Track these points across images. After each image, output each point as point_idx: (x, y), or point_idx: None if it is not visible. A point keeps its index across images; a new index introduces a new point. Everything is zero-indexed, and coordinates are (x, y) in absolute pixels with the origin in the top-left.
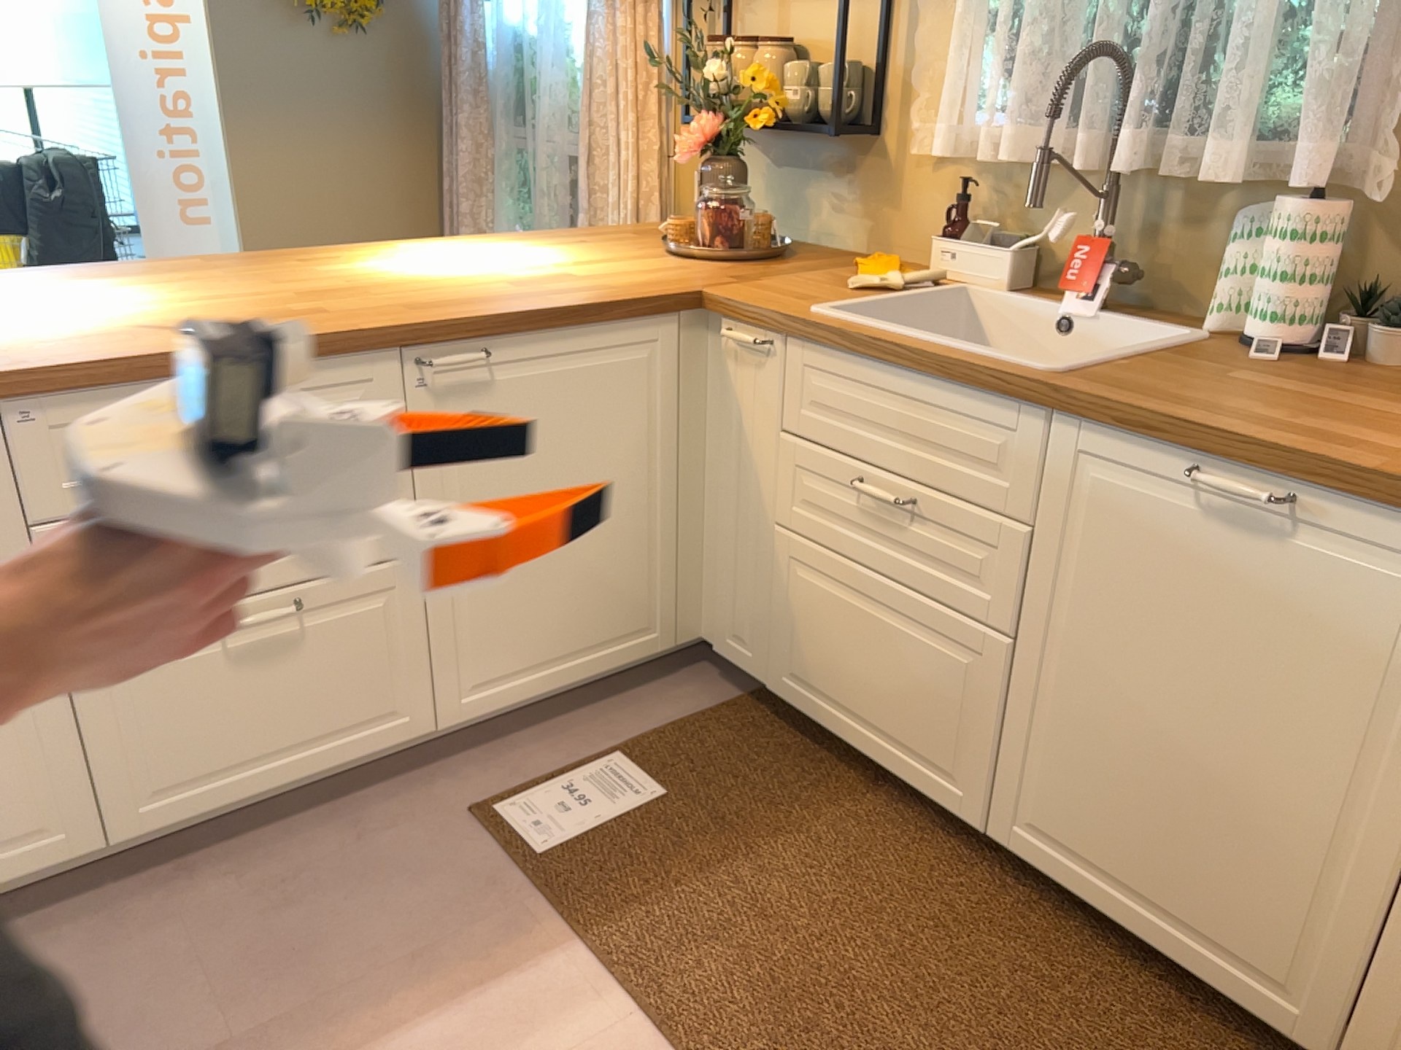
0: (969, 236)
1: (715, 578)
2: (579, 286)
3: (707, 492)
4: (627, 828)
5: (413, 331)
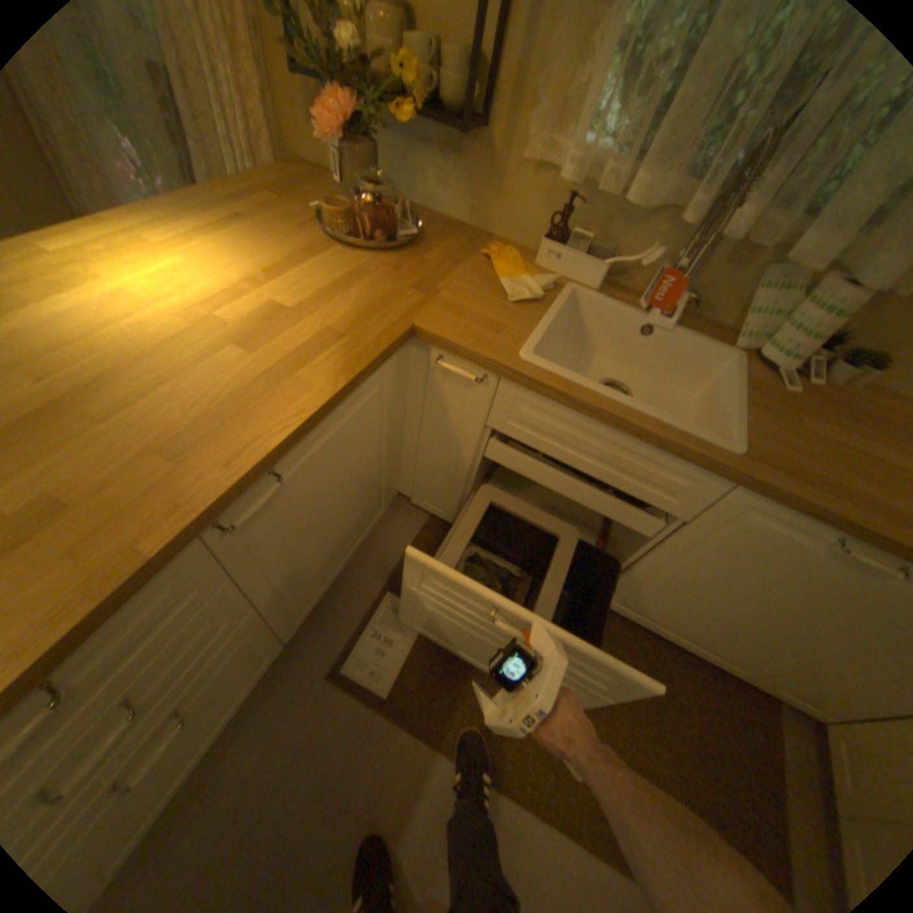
0: (571, 239)
1: (412, 473)
2: (308, 337)
3: (407, 435)
4: (420, 653)
5: (204, 516)
